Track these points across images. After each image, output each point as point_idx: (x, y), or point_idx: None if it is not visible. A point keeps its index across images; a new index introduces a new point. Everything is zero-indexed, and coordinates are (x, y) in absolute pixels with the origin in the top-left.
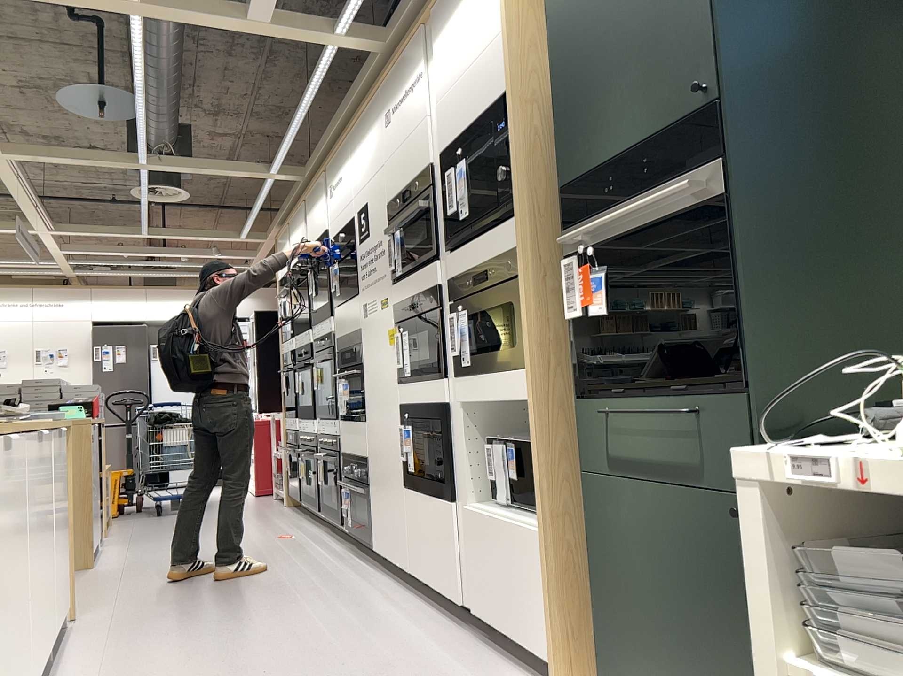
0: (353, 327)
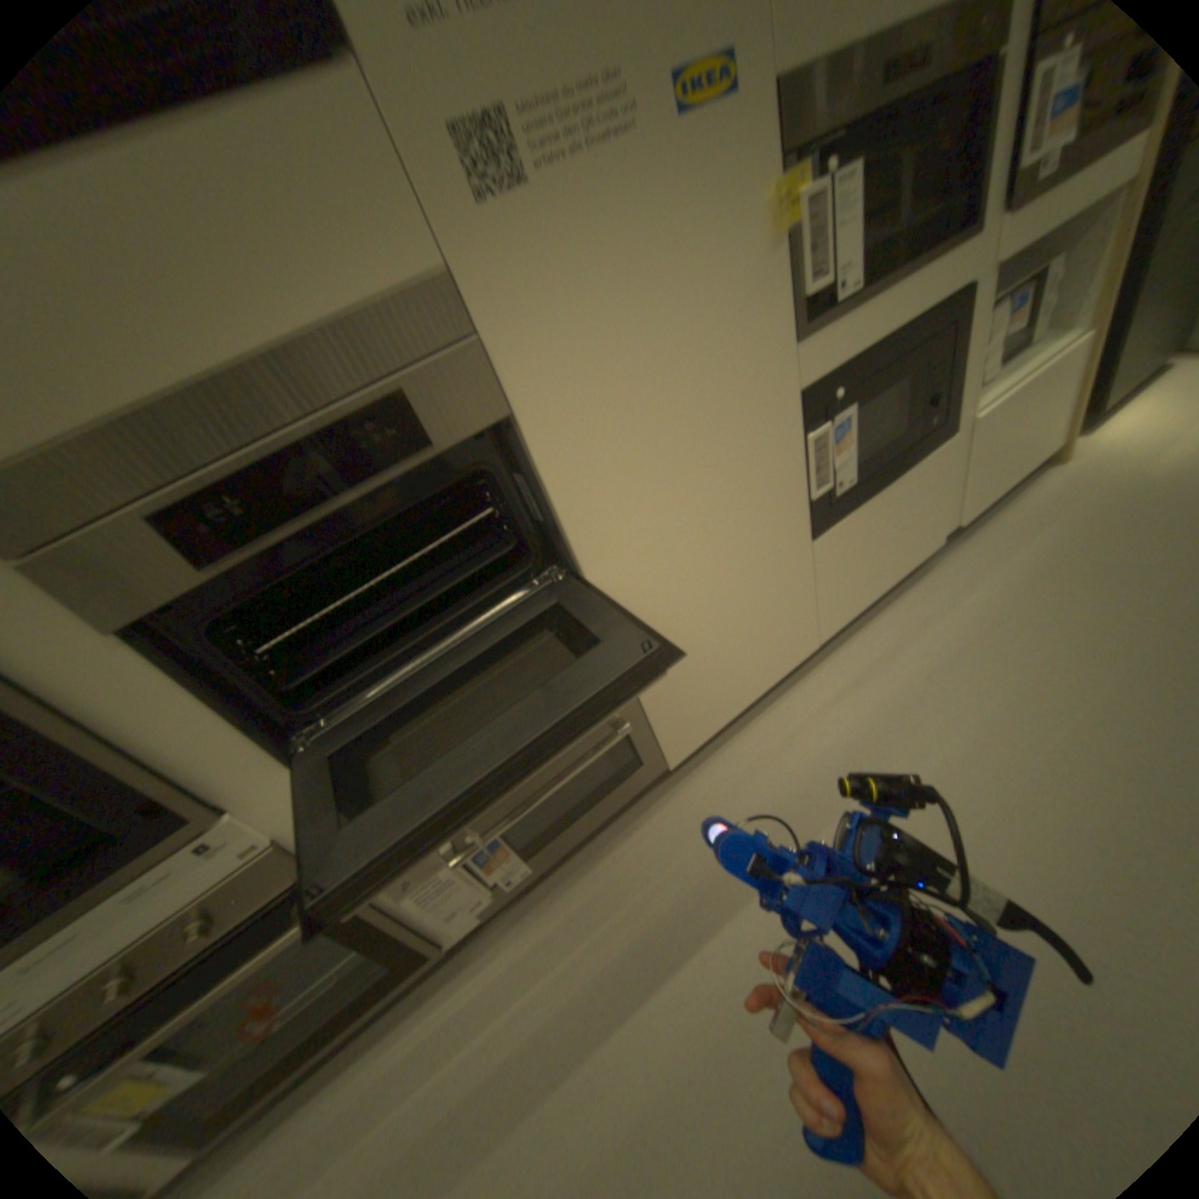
0: (337, 295)
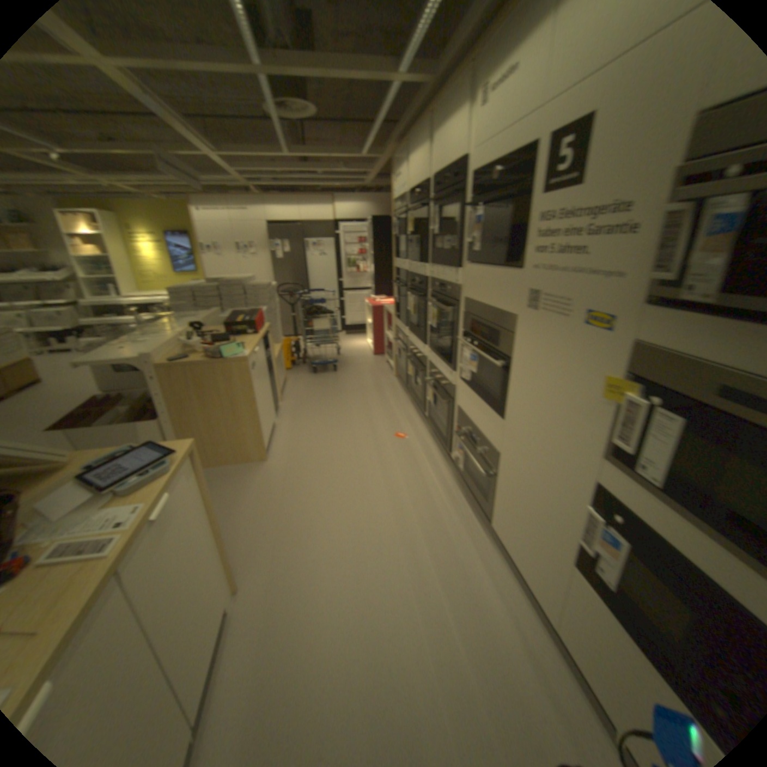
0: (500, 305)
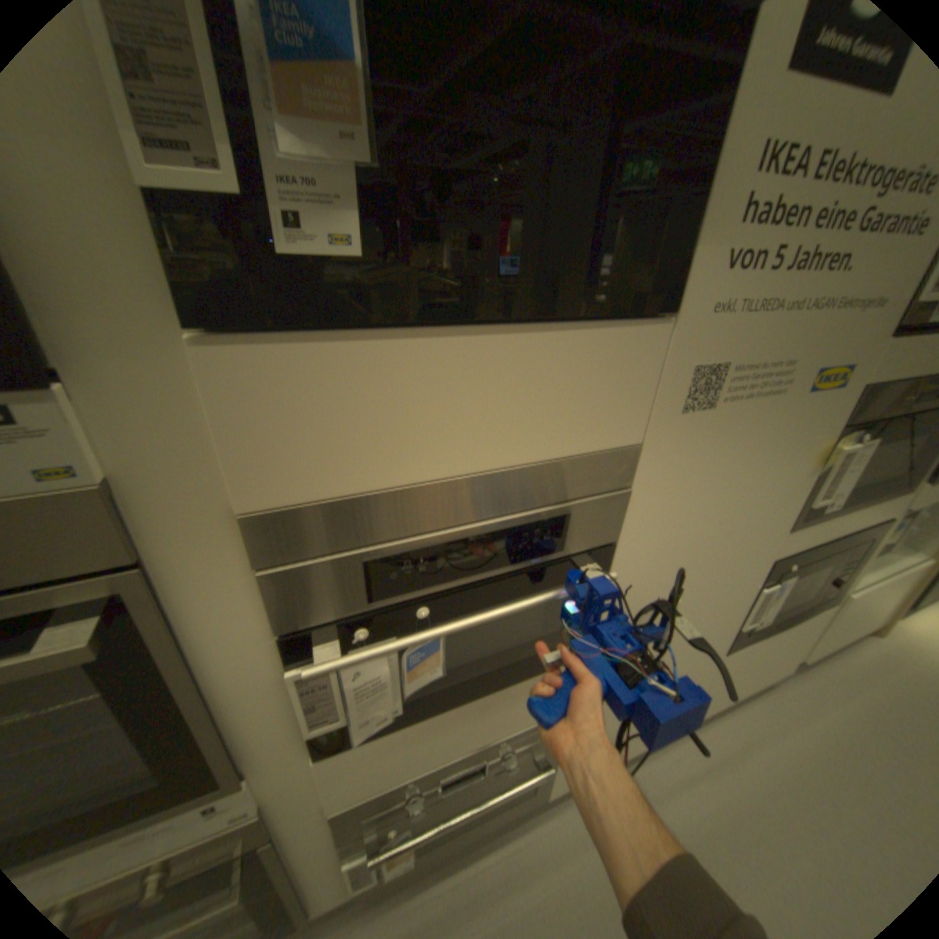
0: (575, 444)
